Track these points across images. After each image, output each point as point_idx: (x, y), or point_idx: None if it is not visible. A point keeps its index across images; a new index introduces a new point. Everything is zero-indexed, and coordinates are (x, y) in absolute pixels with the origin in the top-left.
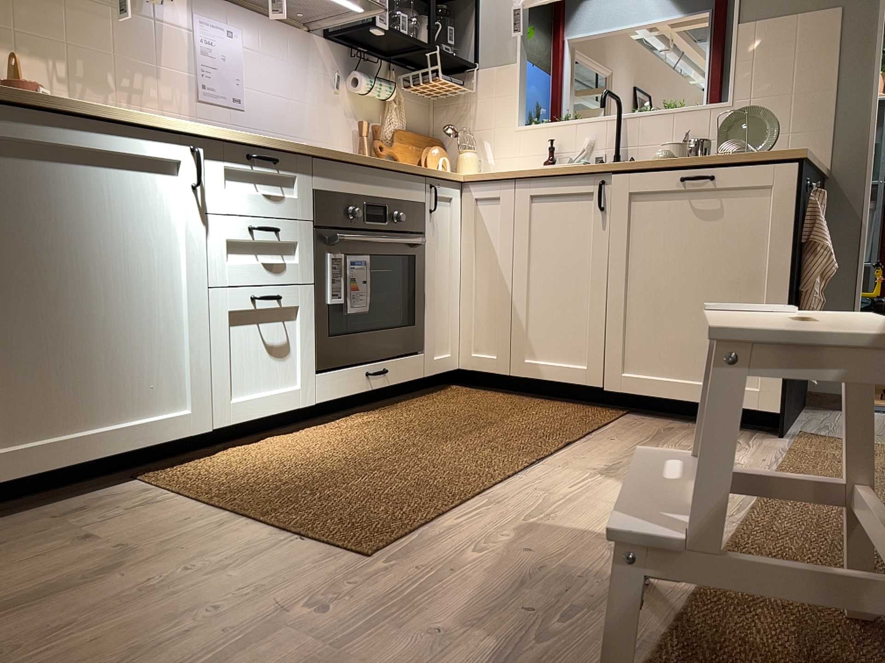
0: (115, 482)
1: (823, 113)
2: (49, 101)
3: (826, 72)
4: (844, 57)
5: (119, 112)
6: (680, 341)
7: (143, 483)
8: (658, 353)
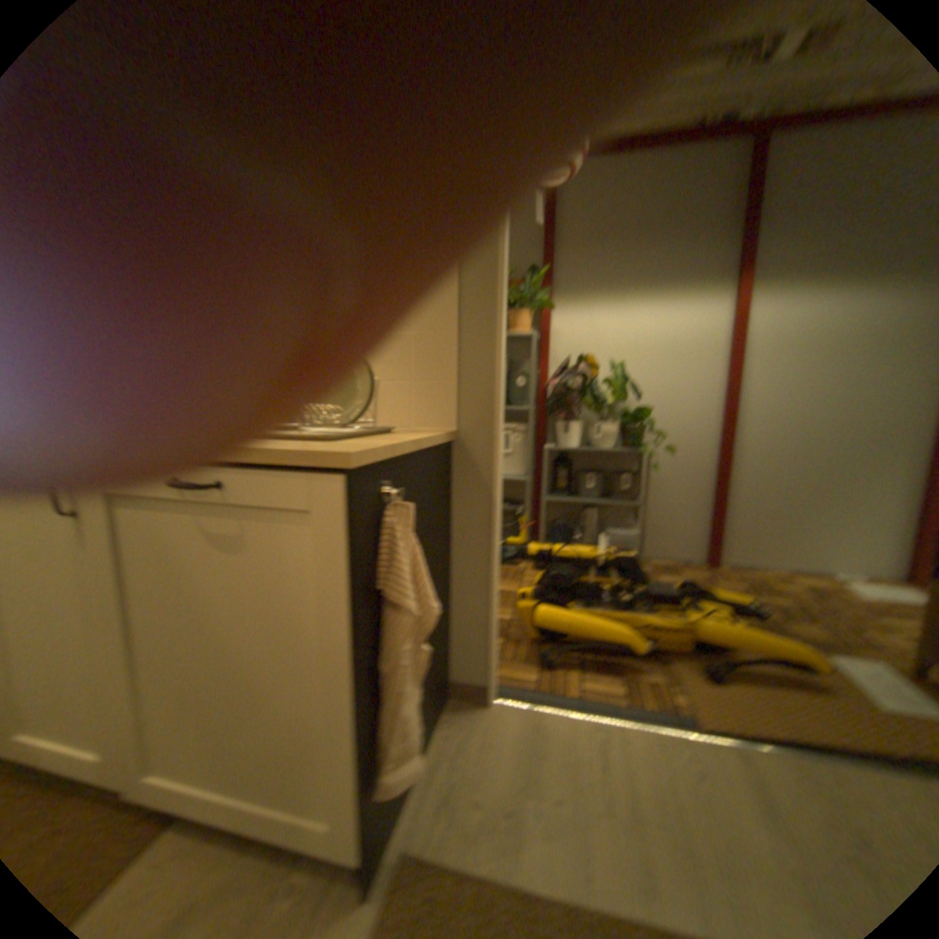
0: None
1: (451, 359)
2: None
3: (451, 308)
4: (470, 290)
5: None
6: (224, 738)
7: None
8: (197, 751)
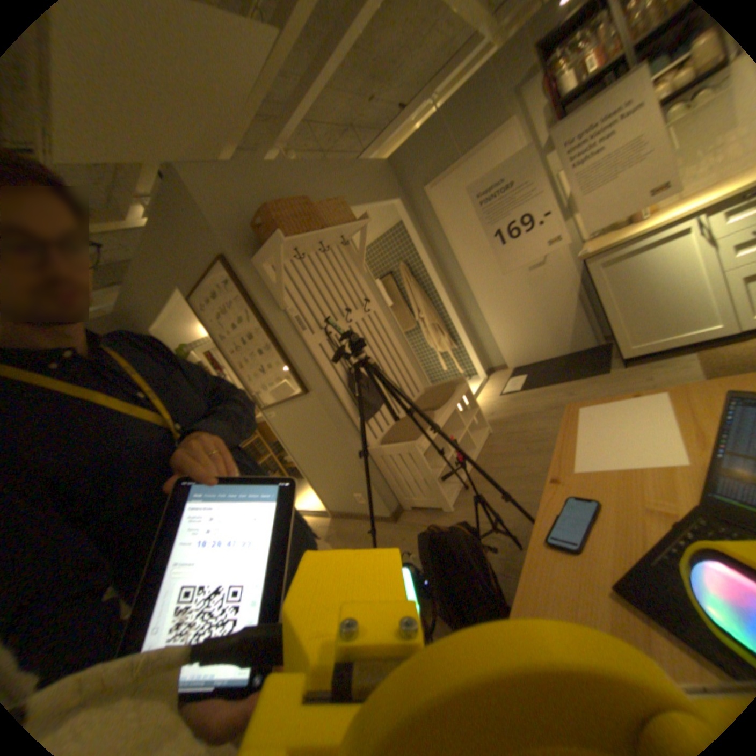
0: (685, 354)
1: None
2: (621, 237)
3: None
4: None
5: (649, 227)
6: None
7: (691, 357)
8: None
